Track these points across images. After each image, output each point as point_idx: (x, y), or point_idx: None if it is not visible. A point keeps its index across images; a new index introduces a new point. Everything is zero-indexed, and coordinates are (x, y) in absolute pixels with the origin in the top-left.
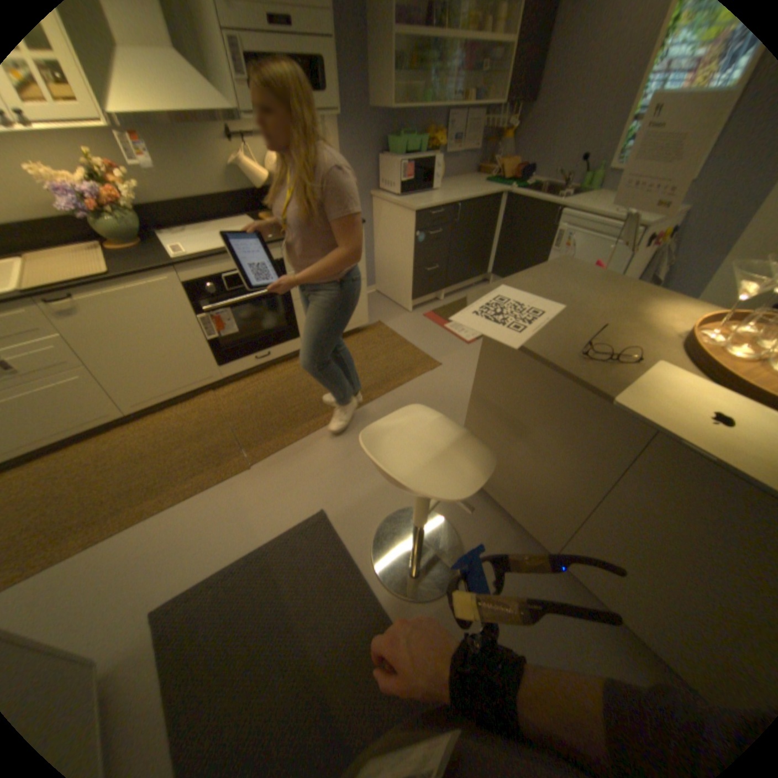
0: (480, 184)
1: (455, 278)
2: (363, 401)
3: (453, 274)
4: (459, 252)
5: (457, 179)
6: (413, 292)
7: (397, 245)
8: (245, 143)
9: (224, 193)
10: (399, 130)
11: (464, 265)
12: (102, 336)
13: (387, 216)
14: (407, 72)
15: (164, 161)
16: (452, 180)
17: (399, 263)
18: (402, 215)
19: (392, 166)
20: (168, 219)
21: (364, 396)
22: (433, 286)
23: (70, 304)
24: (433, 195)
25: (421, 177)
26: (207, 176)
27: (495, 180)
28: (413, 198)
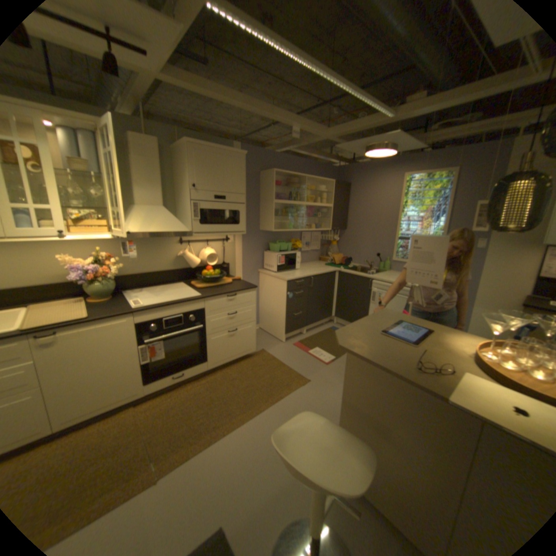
0: (321, 266)
1: (312, 319)
2: (254, 413)
3: (311, 317)
4: (313, 303)
5: (308, 263)
6: (286, 329)
7: (274, 299)
8: (190, 246)
9: (172, 270)
10: (275, 240)
11: (317, 311)
12: (65, 363)
13: (268, 283)
14: (279, 216)
15: (141, 254)
16: (305, 264)
17: (276, 310)
18: (278, 283)
19: (272, 257)
20: (133, 284)
21: (255, 408)
22: (299, 324)
23: (52, 340)
24: (296, 272)
25: (288, 263)
26: (164, 261)
27: (329, 264)
28: (284, 274)
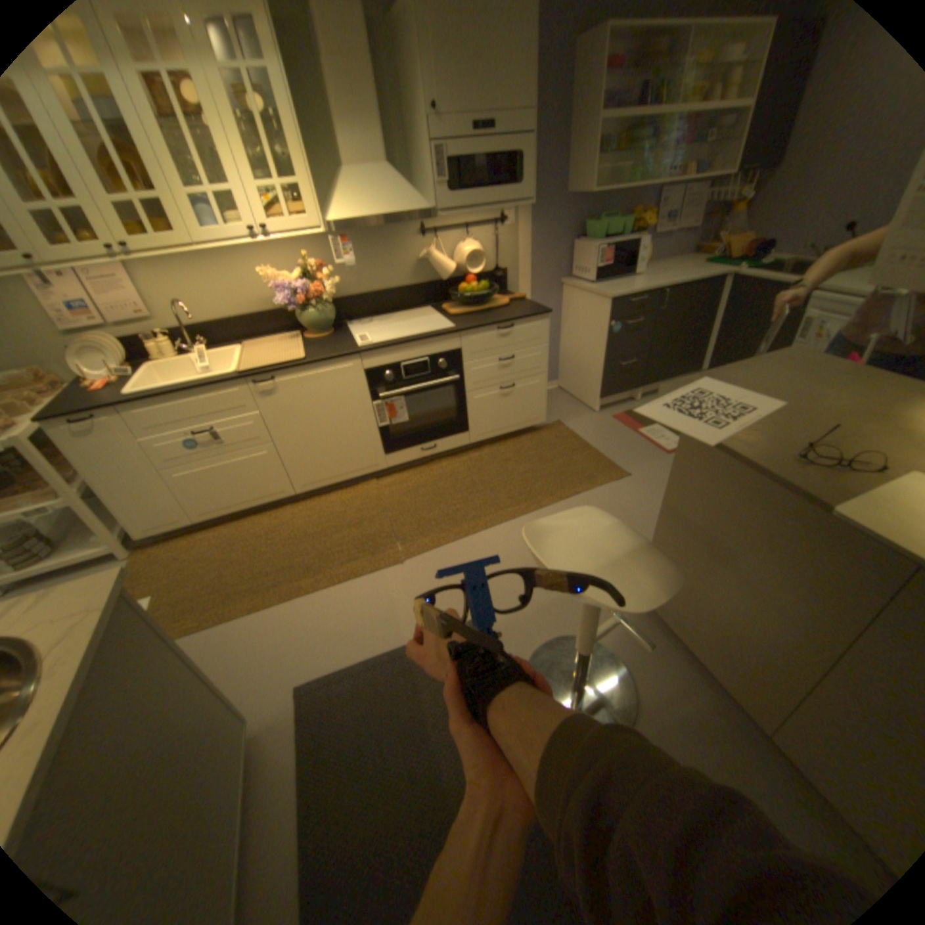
0: (697, 265)
1: (658, 374)
2: (531, 507)
3: (655, 370)
4: (664, 344)
5: (668, 261)
6: (602, 389)
7: (587, 336)
8: (437, 238)
9: (412, 286)
10: (600, 213)
11: (671, 360)
12: (291, 417)
13: (578, 304)
14: (614, 153)
15: (363, 259)
16: (662, 262)
17: (588, 356)
18: (596, 303)
19: (588, 251)
20: (359, 311)
21: (533, 501)
22: (628, 383)
23: (272, 386)
24: (635, 280)
25: (622, 262)
26: (399, 271)
27: (718, 260)
28: (610, 285)
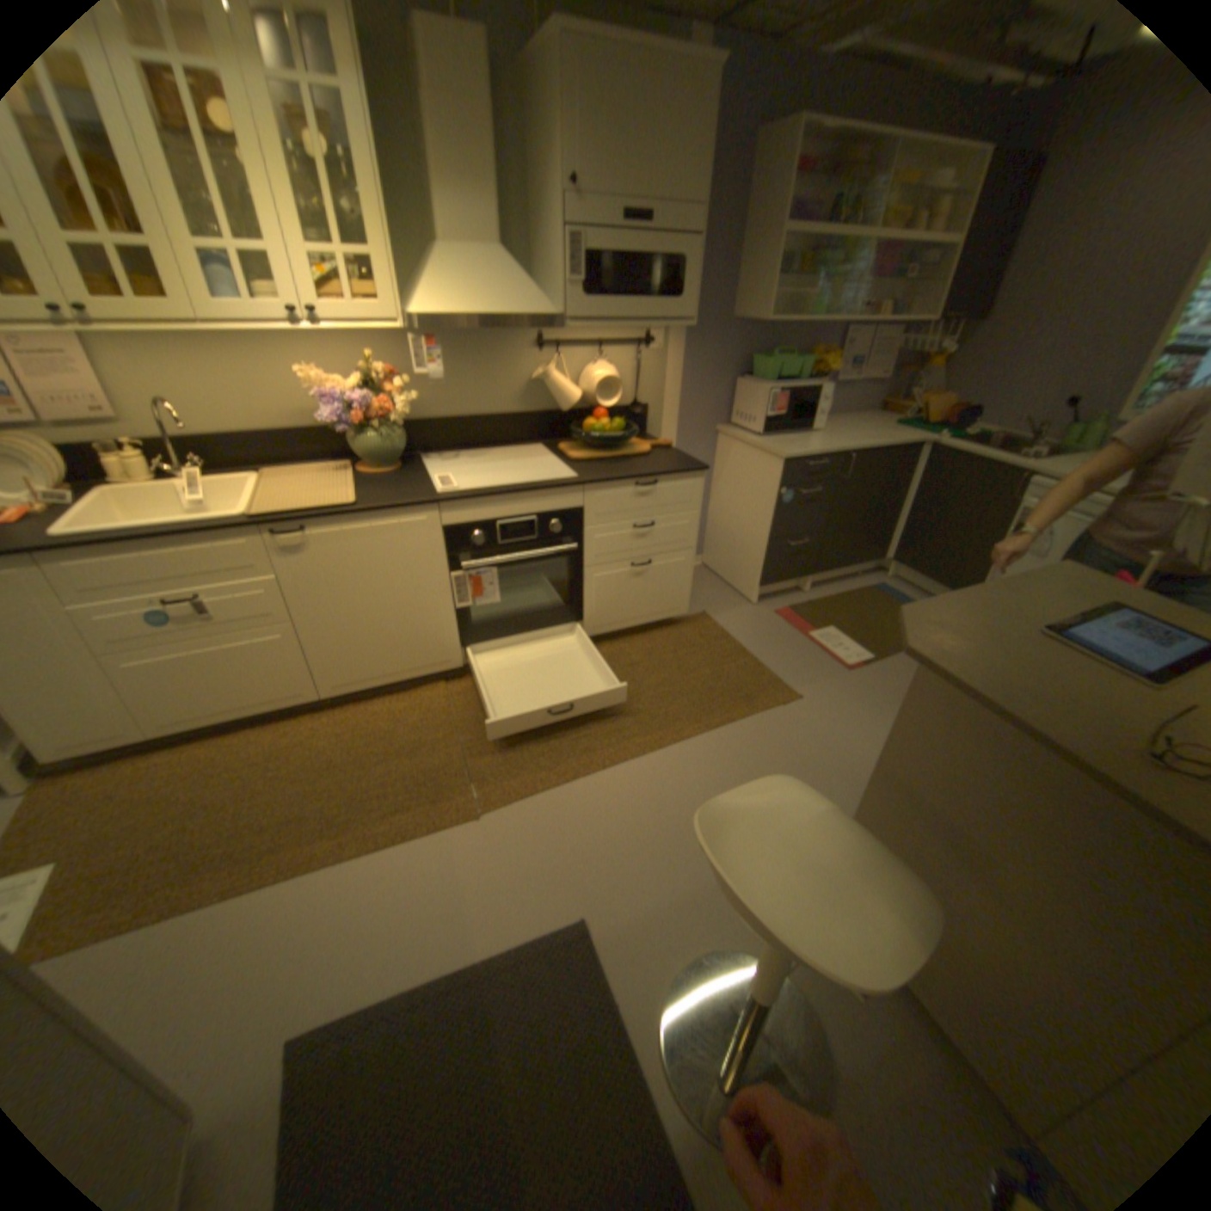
0: (886, 427)
1: (833, 561)
2: (668, 738)
3: (830, 554)
4: (844, 522)
5: (848, 417)
6: (763, 575)
7: (746, 503)
8: (559, 355)
9: (518, 415)
10: (770, 348)
11: (850, 543)
12: (325, 587)
13: (737, 461)
14: (793, 276)
15: (453, 371)
16: (841, 418)
17: (746, 529)
18: (762, 463)
19: (754, 394)
20: (439, 441)
21: (671, 730)
22: (796, 569)
23: (299, 540)
24: (812, 437)
25: (796, 413)
26: (501, 392)
27: (910, 422)
28: (781, 440)
